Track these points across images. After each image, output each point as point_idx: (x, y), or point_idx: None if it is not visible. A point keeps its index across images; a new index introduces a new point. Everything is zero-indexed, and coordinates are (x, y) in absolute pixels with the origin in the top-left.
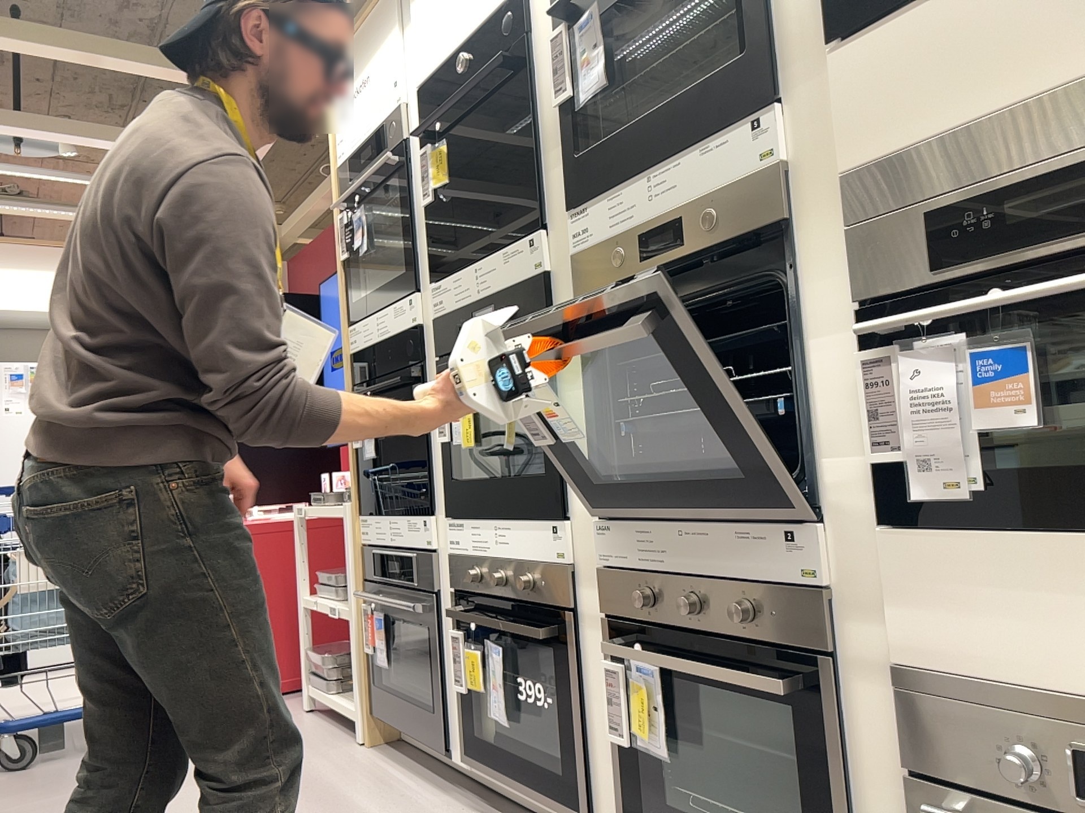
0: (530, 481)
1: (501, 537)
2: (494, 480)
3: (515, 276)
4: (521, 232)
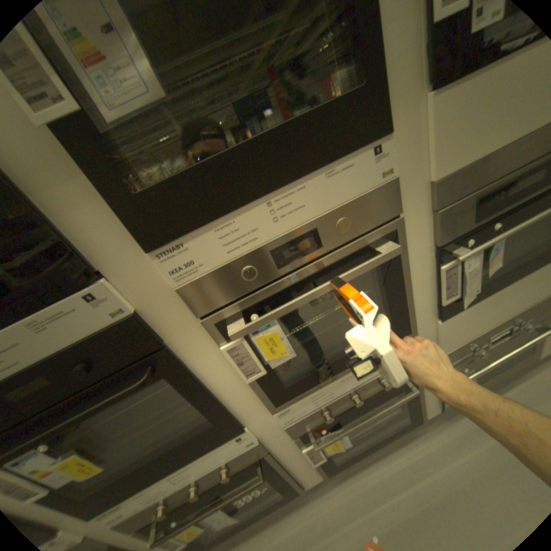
0: (178, 434)
1: (178, 478)
2: (138, 463)
3: (73, 335)
4: (47, 292)
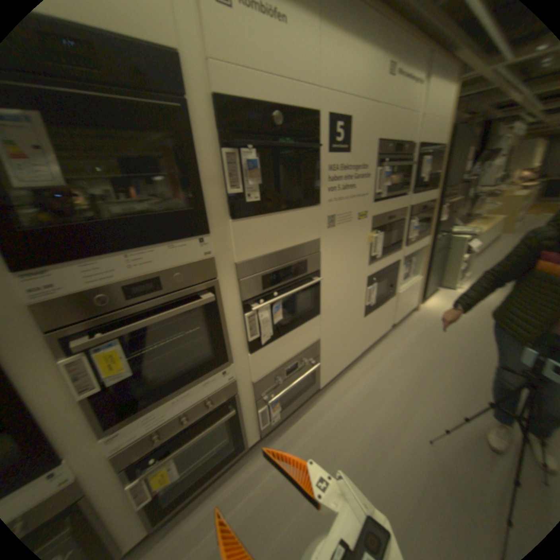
0: None
1: None
2: None
3: None
4: None
